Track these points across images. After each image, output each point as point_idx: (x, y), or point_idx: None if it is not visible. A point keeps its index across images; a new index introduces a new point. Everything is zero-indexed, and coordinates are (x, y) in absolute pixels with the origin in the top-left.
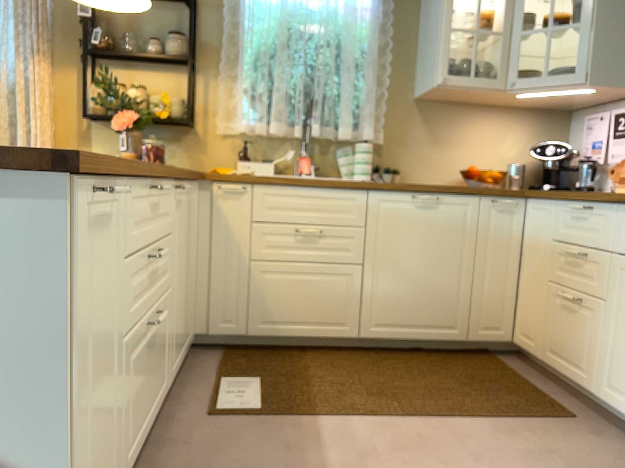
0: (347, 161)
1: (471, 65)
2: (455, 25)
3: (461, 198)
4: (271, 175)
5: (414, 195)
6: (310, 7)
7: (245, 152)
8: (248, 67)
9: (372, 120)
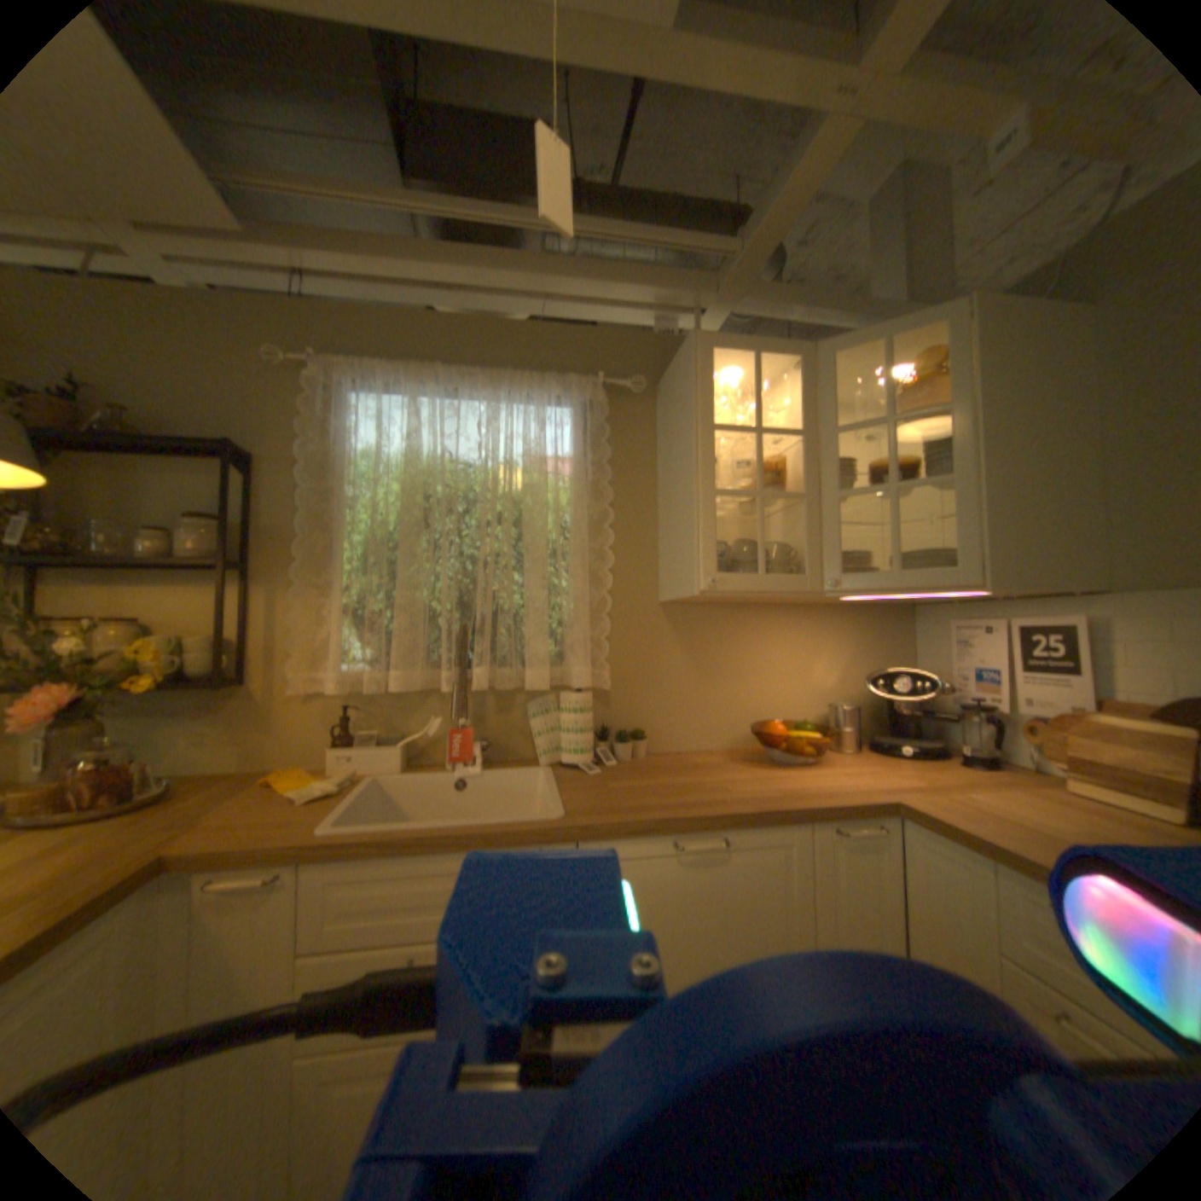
0: (547, 727)
1: (749, 543)
2: (717, 481)
3: (776, 834)
4: (398, 771)
5: (678, 843)
6: (465, 459)
7: (348, 726)
8: (347, 570)
9: (588, 646)
